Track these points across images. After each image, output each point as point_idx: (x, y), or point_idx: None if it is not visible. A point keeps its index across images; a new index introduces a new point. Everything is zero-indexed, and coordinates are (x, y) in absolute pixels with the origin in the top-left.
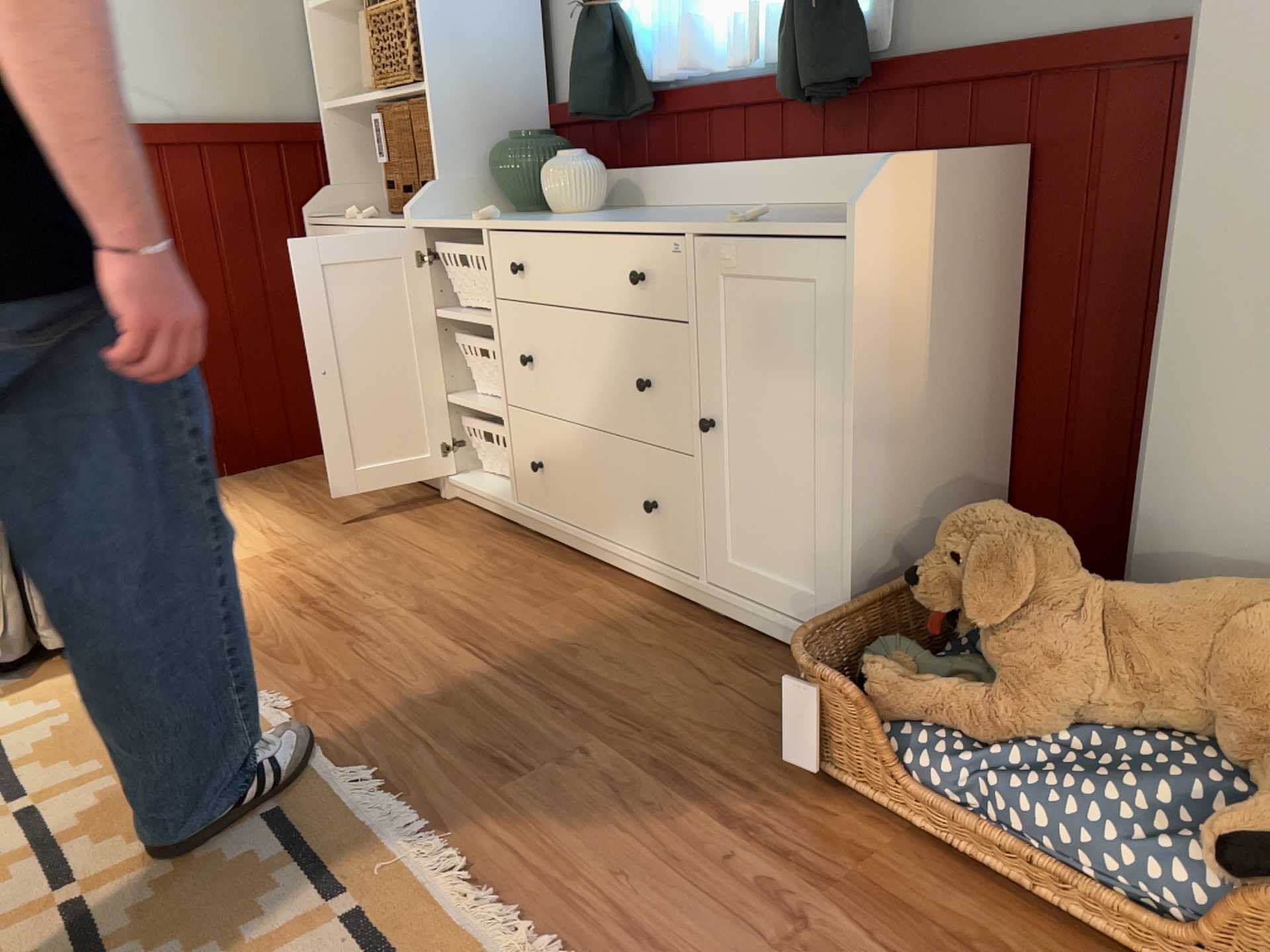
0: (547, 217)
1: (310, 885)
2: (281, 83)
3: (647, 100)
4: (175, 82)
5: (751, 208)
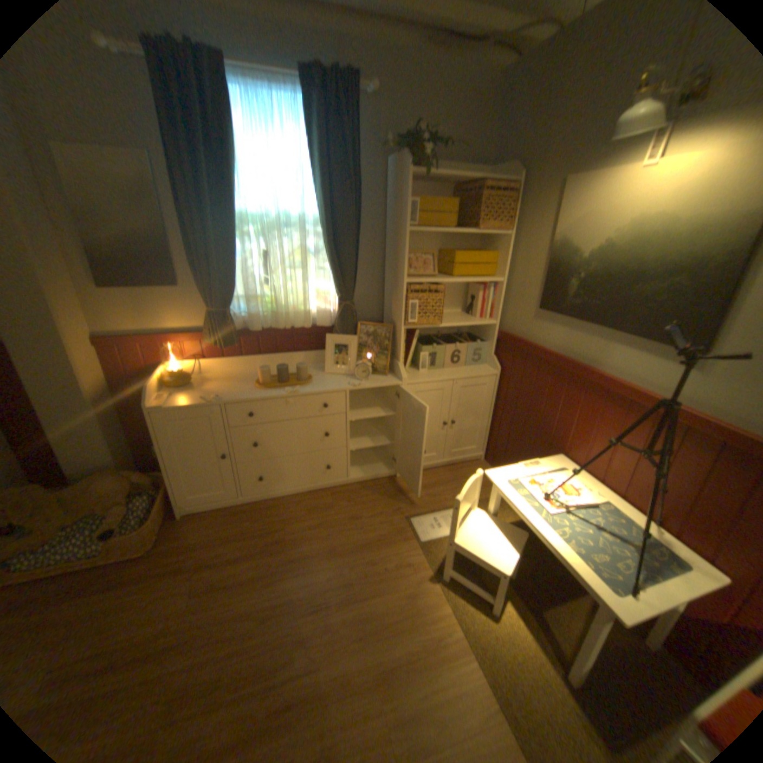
0: None
1: None
2: None
3: None
4: None
5: None
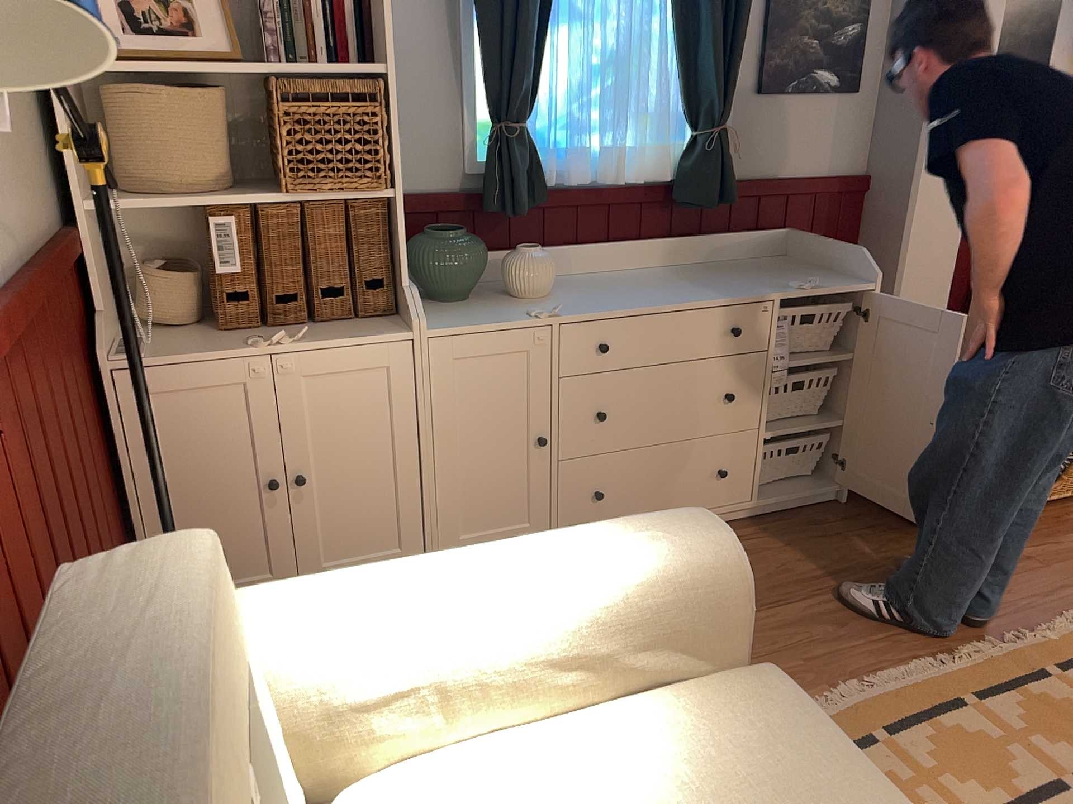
0: (546, 302)
1: (1038, 682)
2: (39, 177)
3: (542, 199)
4: (3, 194)
5: (651, 272)
